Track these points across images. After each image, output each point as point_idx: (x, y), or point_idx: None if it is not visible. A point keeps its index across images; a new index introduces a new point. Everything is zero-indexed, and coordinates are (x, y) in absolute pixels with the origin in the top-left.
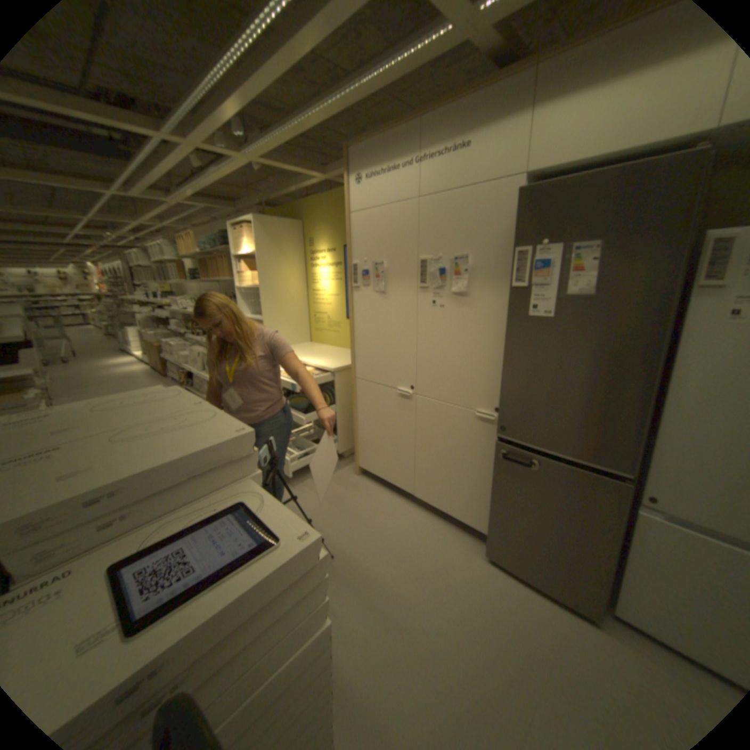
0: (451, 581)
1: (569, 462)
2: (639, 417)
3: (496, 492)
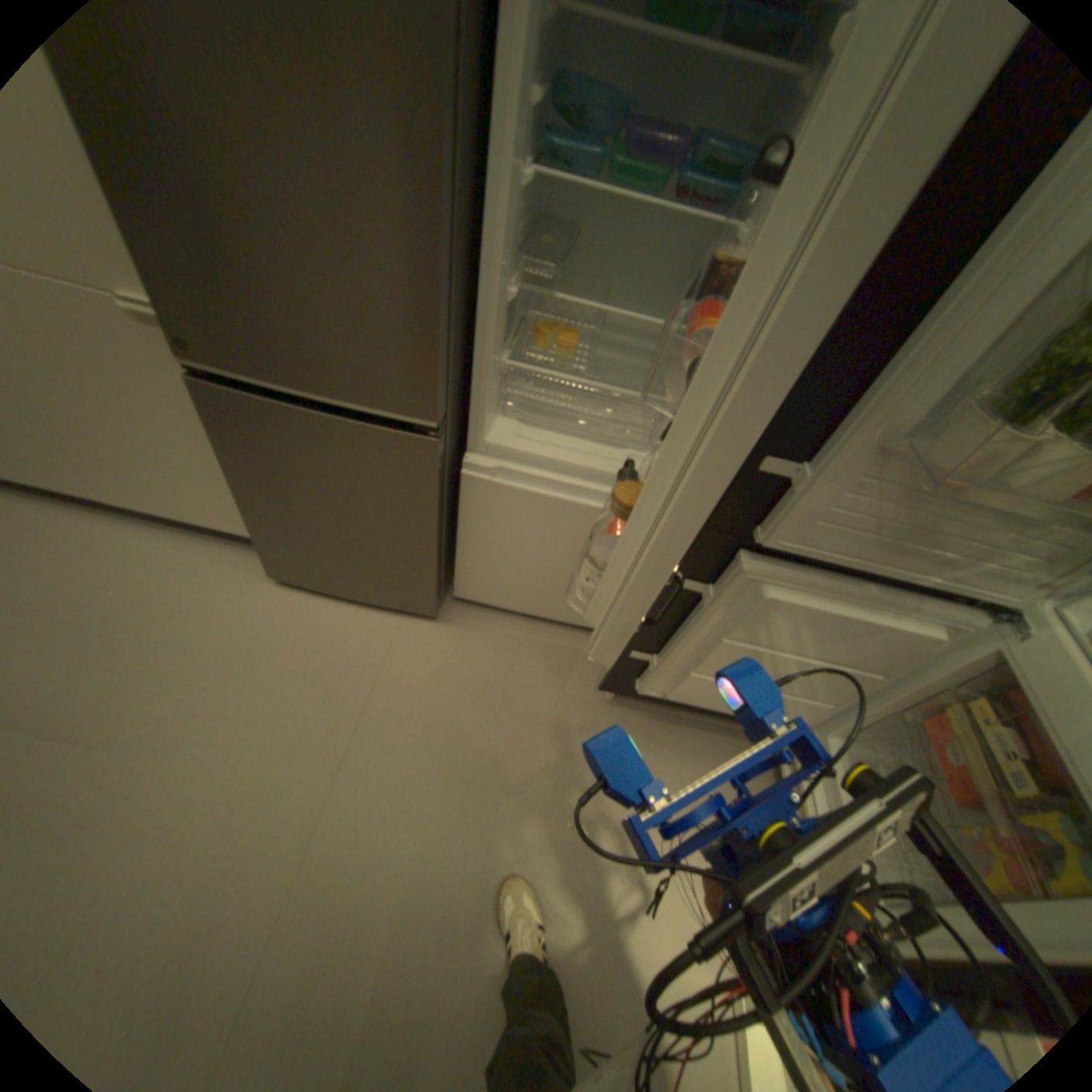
0: (202, 642)
1: (336, 405)
2: (423, 300)
3: (233, 479)
